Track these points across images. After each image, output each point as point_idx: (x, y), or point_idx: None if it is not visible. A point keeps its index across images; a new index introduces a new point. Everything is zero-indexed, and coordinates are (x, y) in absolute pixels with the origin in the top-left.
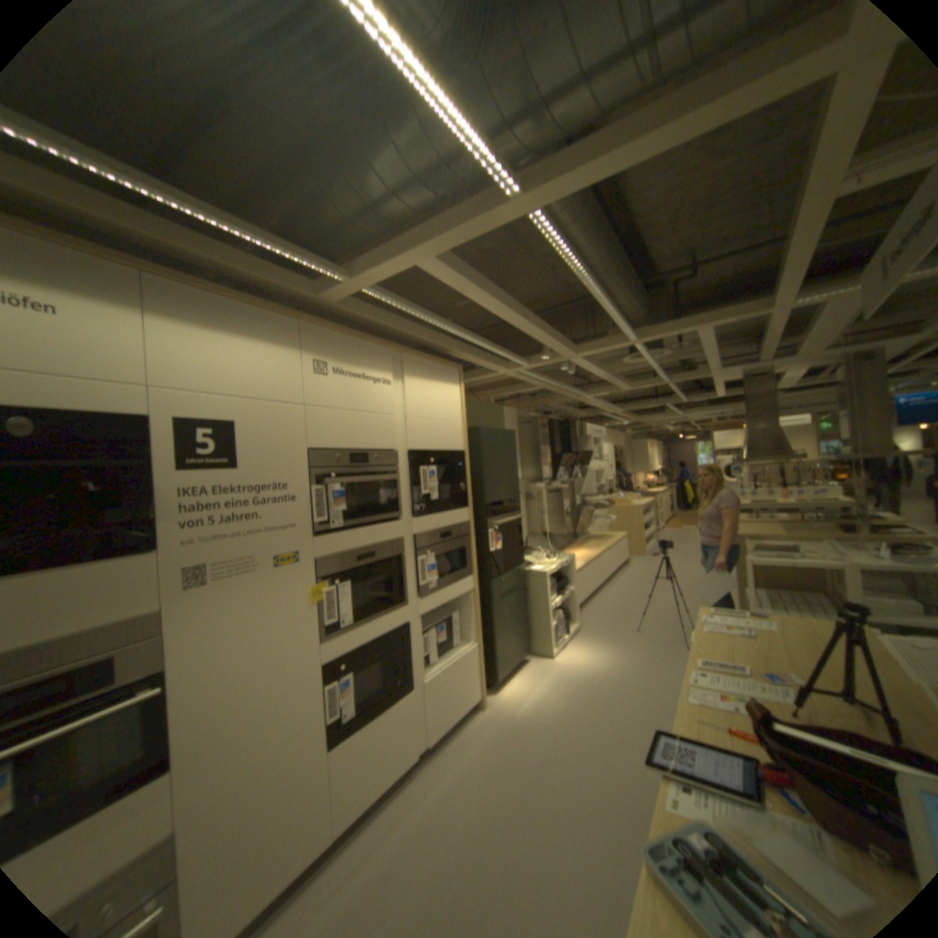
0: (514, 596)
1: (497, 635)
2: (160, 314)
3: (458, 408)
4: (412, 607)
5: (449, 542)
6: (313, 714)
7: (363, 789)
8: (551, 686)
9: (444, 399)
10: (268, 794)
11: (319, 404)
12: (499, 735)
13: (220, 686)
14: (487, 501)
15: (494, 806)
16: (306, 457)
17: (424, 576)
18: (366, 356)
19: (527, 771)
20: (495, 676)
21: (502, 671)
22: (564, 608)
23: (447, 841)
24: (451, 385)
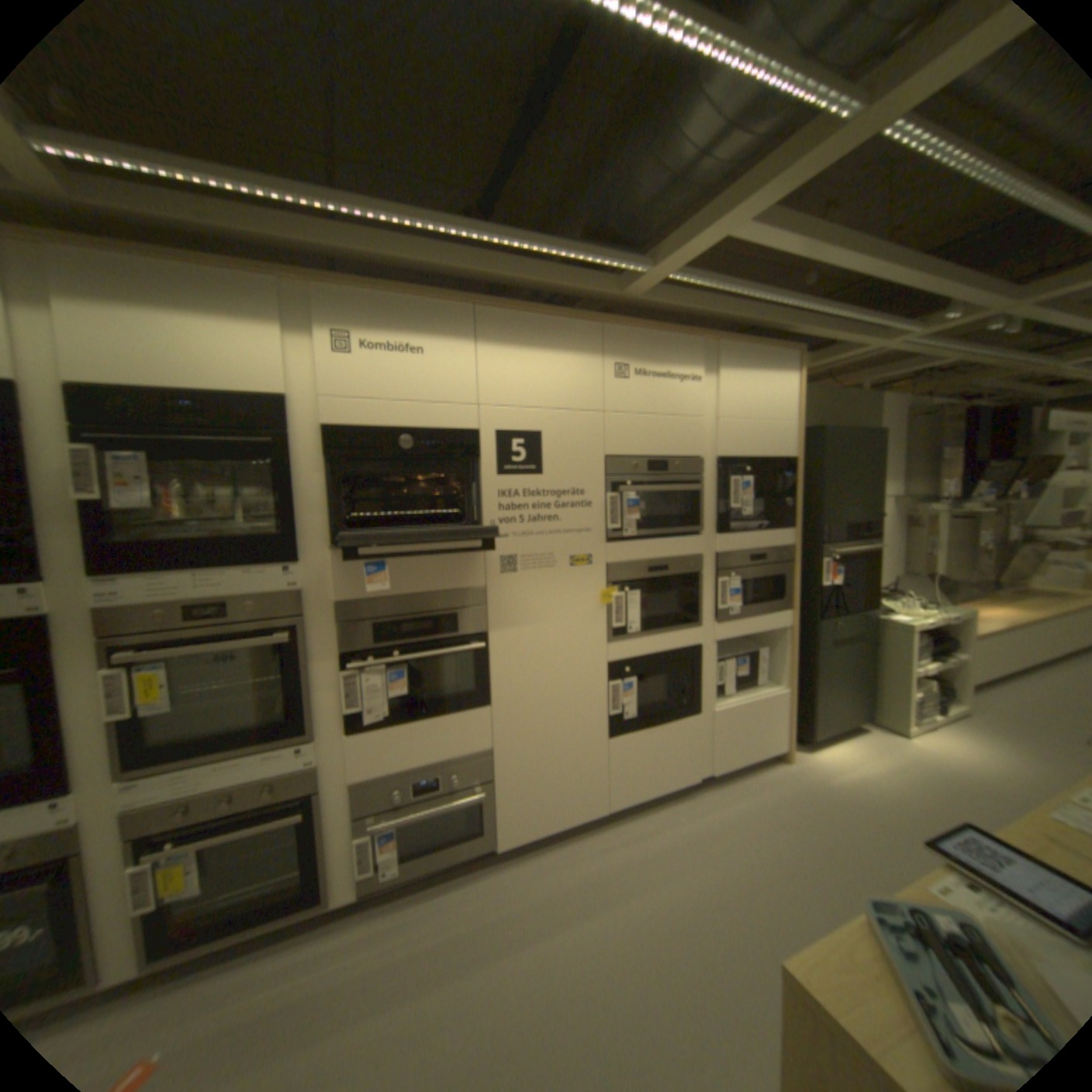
0: (858, 647)
1: (822, 687)
2: (486, 340)
3: (793, 401)
4: (708, 630)
5: (762, 565)
6: (597, 701)
7: (641, 783)
8: (897, 768)
9: (774, 390)
10: (558, 751)
11: (618, 409)
12: (804, 794)
13: (525, 654)
14: (827, 521)
15: (779, 855)
16: (602, 463)
17: (726, 599)
18: (672, 350)
19: (831, 840)
20: (813, 733)
21: (825, 730)
22: (945, 680)
23: (717, 862)
24: (786, 372)
